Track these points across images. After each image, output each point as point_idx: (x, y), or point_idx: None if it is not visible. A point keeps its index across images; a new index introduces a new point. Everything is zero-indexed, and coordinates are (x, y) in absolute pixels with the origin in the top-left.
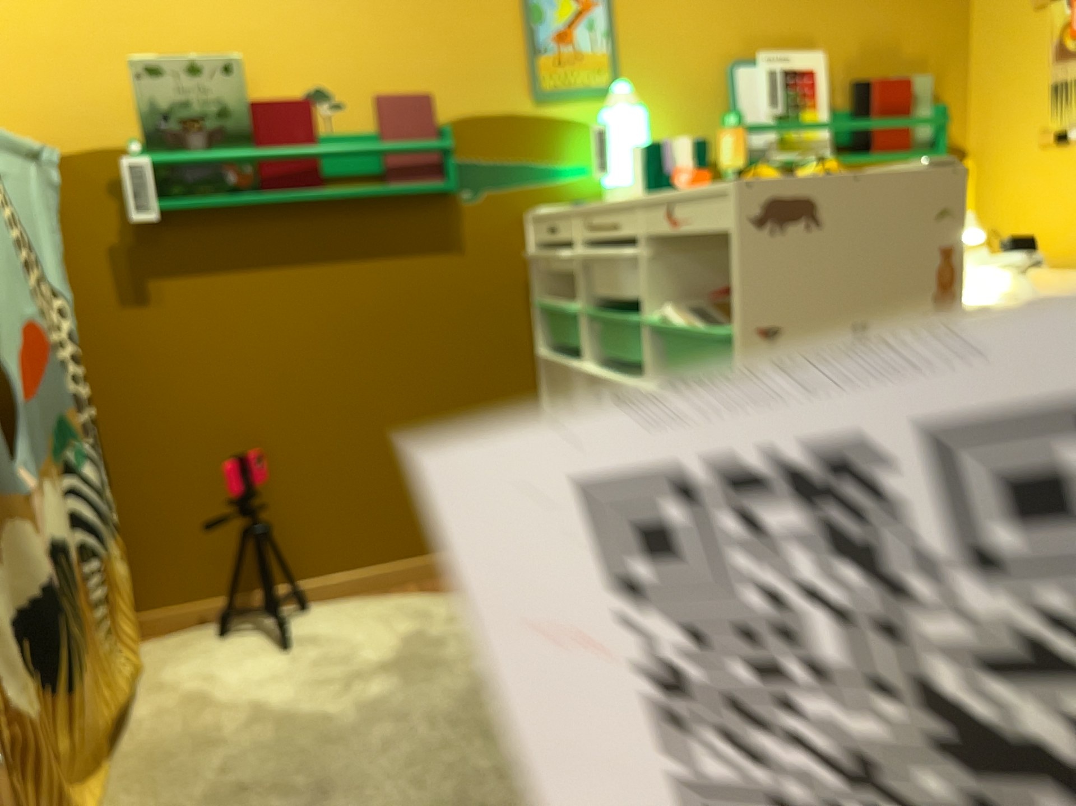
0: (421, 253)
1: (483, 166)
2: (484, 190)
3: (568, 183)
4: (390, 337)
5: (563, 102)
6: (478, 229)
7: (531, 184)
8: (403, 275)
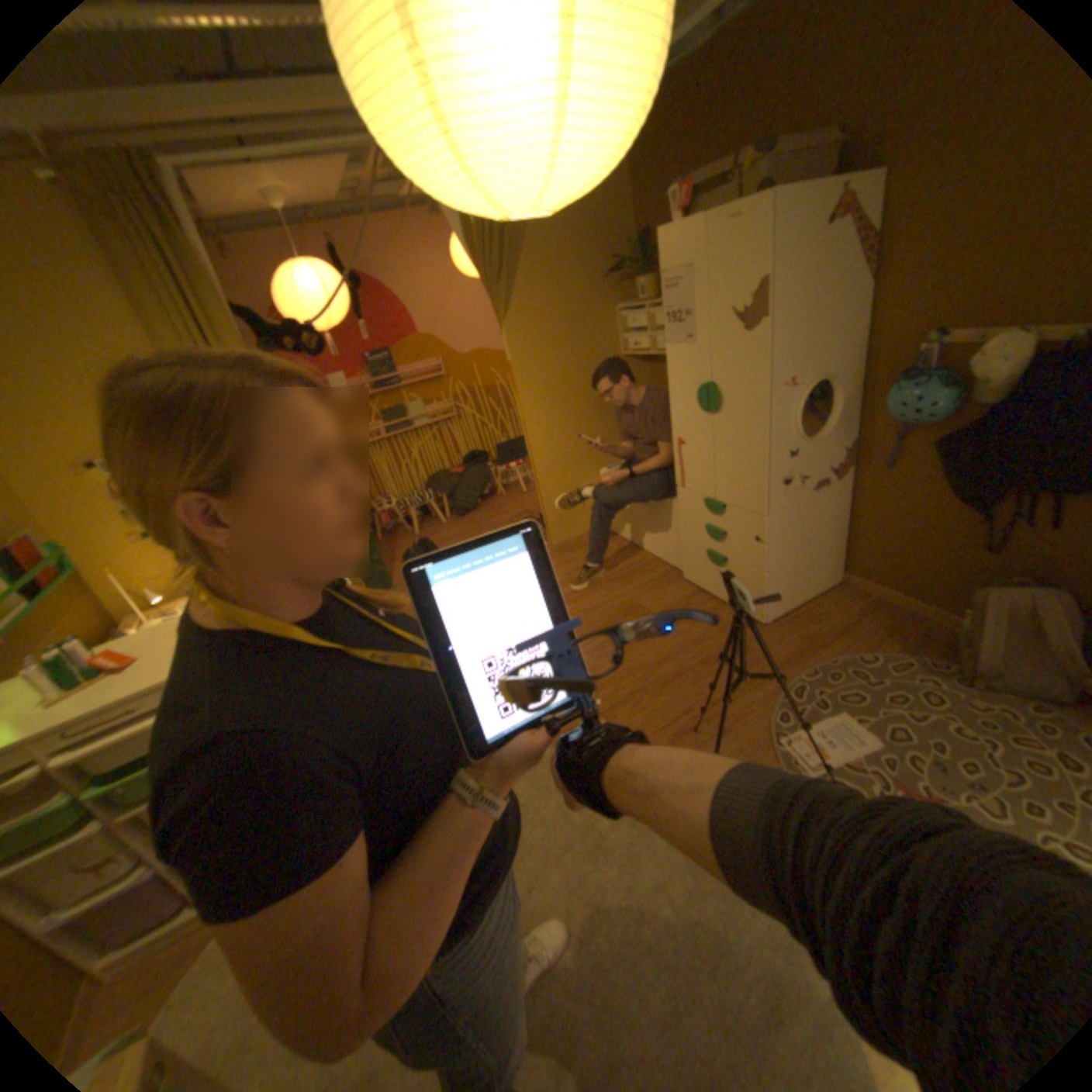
0: None
1: None
2: None
3: None
4: None
5: None
6: None
7: None
8: None
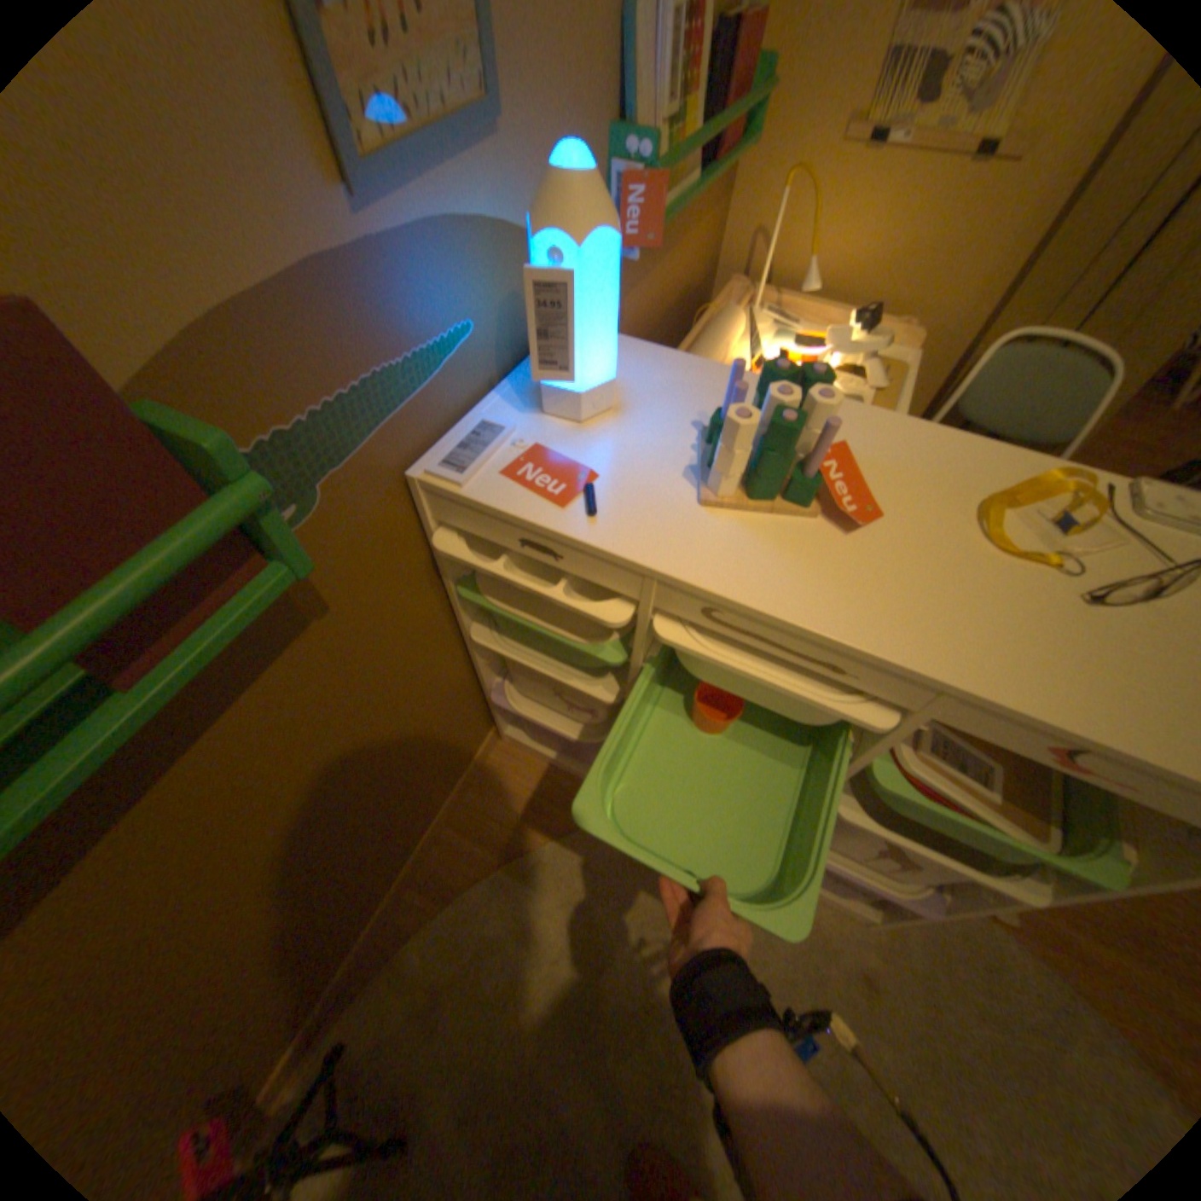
0: (257, 676)
1: (299, 431)
2: (320, 478)
3: (449, 368)
4: (273, 808)
5: (411, 173)
6: (337, 554)
7: (398, 410)
8: (244, 733)
